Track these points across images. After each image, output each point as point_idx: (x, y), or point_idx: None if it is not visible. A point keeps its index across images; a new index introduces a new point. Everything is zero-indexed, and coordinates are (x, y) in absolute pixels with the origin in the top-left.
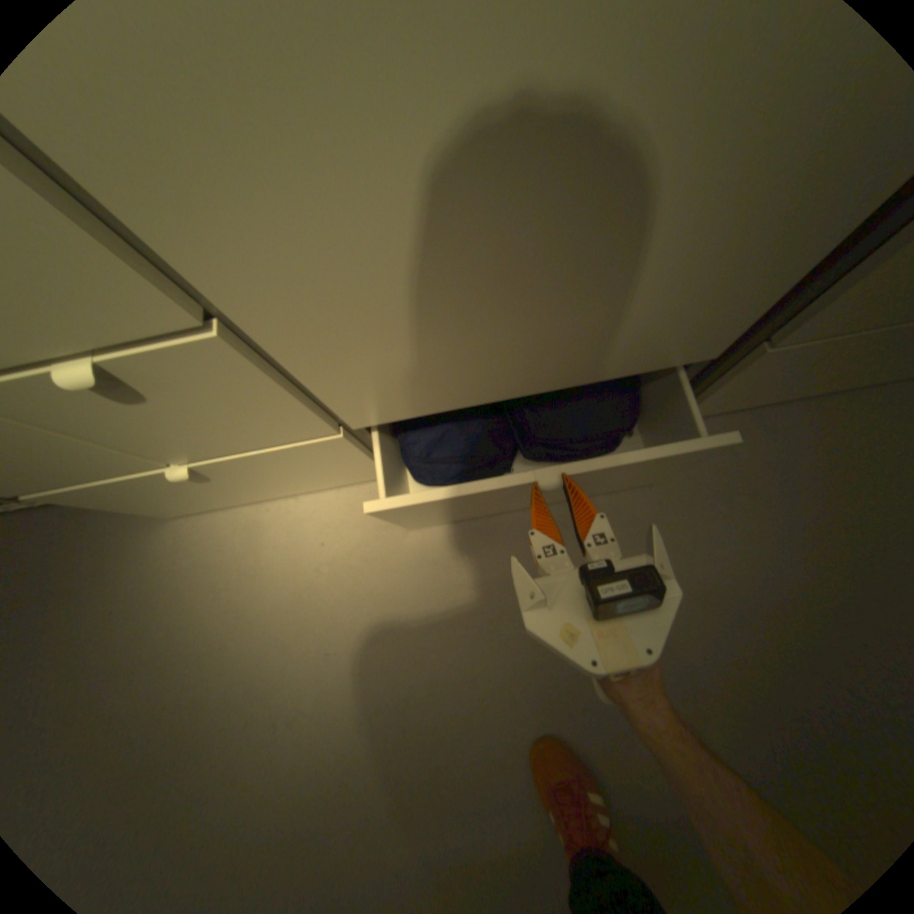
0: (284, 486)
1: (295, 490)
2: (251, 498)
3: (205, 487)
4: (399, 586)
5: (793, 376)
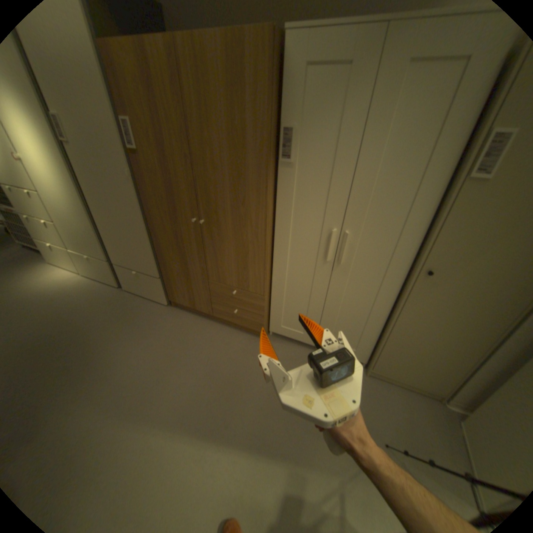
0: (63, 263)
1: (65, 267)
2: (59, 265)
3: (52, 254)
4: (55, 288)
5: (129, 281)
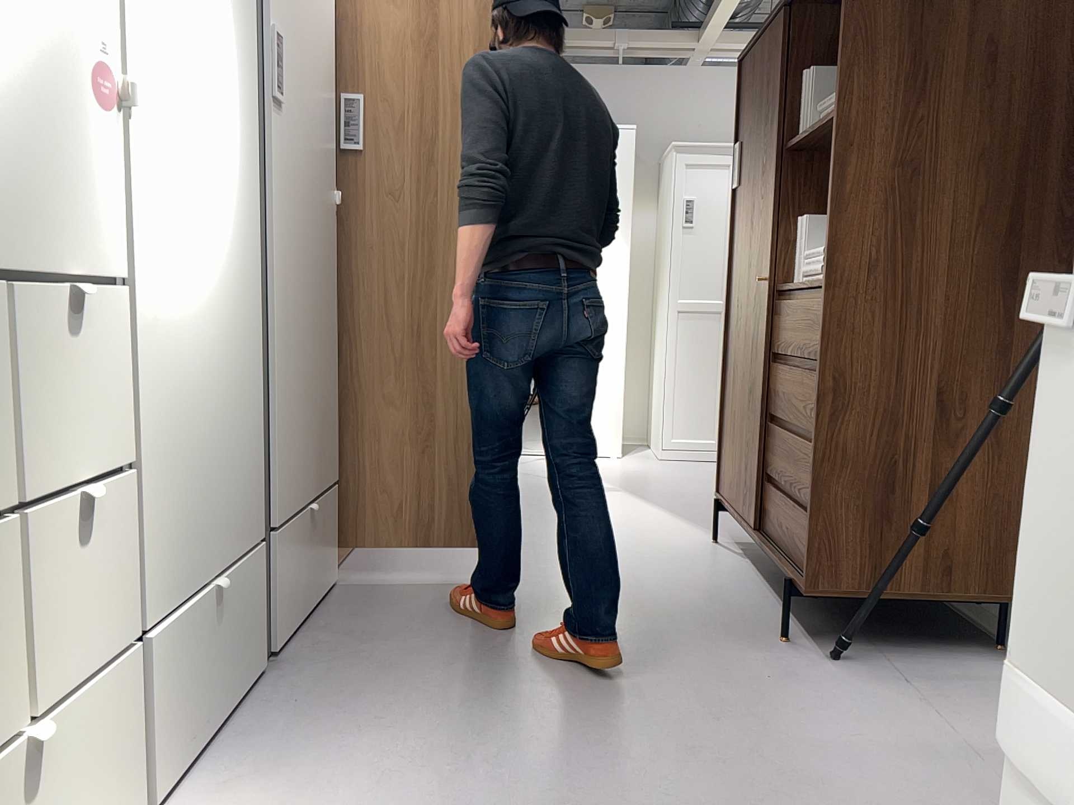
0: None
1: None
2: None
3: None
4: None
5: (293, 576)
